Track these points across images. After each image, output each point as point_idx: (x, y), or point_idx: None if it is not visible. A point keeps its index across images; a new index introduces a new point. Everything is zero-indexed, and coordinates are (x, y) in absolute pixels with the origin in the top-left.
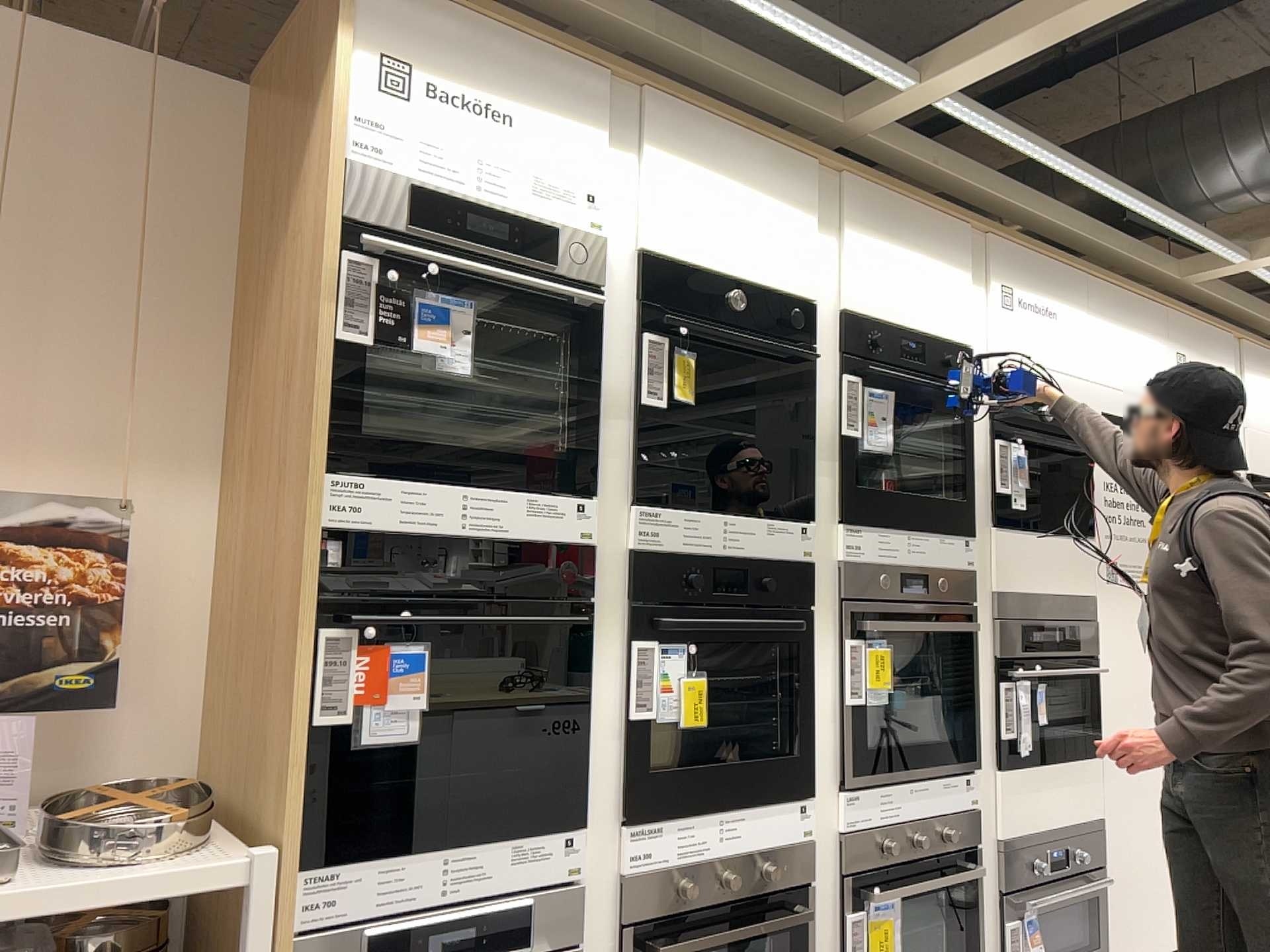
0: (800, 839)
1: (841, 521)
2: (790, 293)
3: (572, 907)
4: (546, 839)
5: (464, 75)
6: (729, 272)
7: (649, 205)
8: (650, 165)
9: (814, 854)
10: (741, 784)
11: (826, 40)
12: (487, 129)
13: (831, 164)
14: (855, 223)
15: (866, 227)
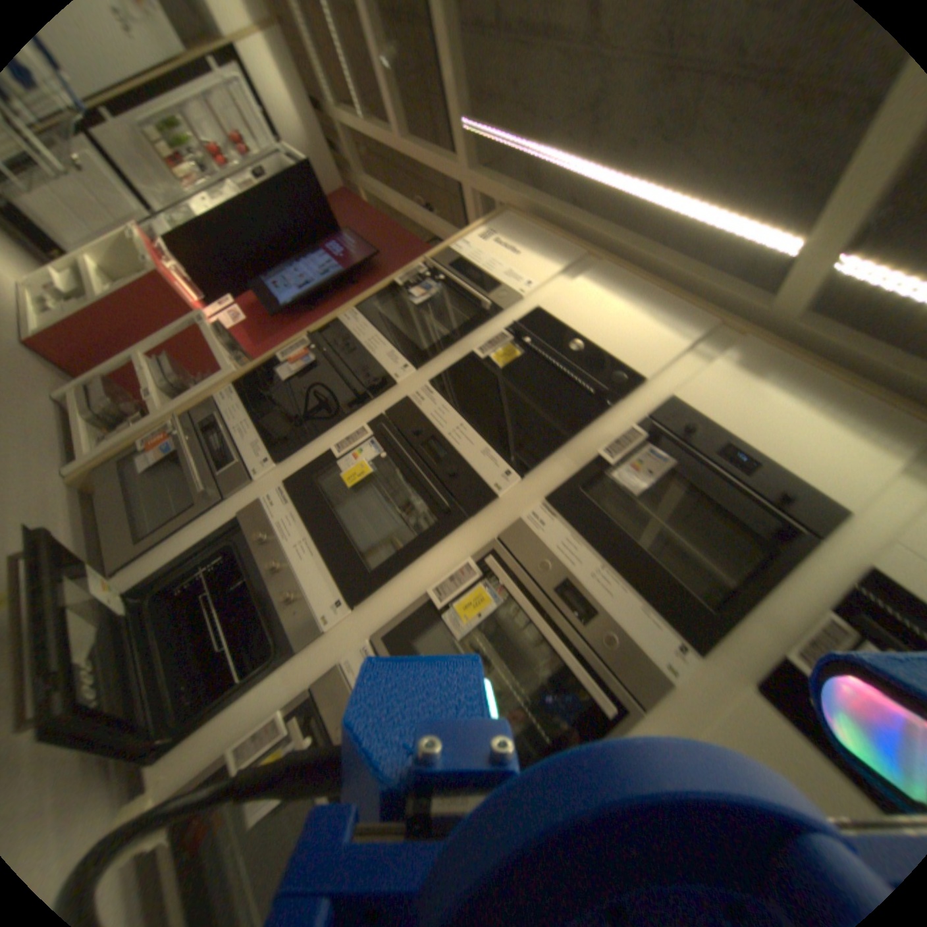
0: (319, 619)
1: (545, 499)
2: (625, 366)
3: (238, 486)
4: (264, 455)
5: (511, 240)
6: (583, 336)
7: (557, 295)
8: (574, 283)
9: (317, 649)
10: (331, 541)
11: (704, 210)
12: (504, 254)
13: (732, 323)
14: (733, 360)
15: (745, 367)
